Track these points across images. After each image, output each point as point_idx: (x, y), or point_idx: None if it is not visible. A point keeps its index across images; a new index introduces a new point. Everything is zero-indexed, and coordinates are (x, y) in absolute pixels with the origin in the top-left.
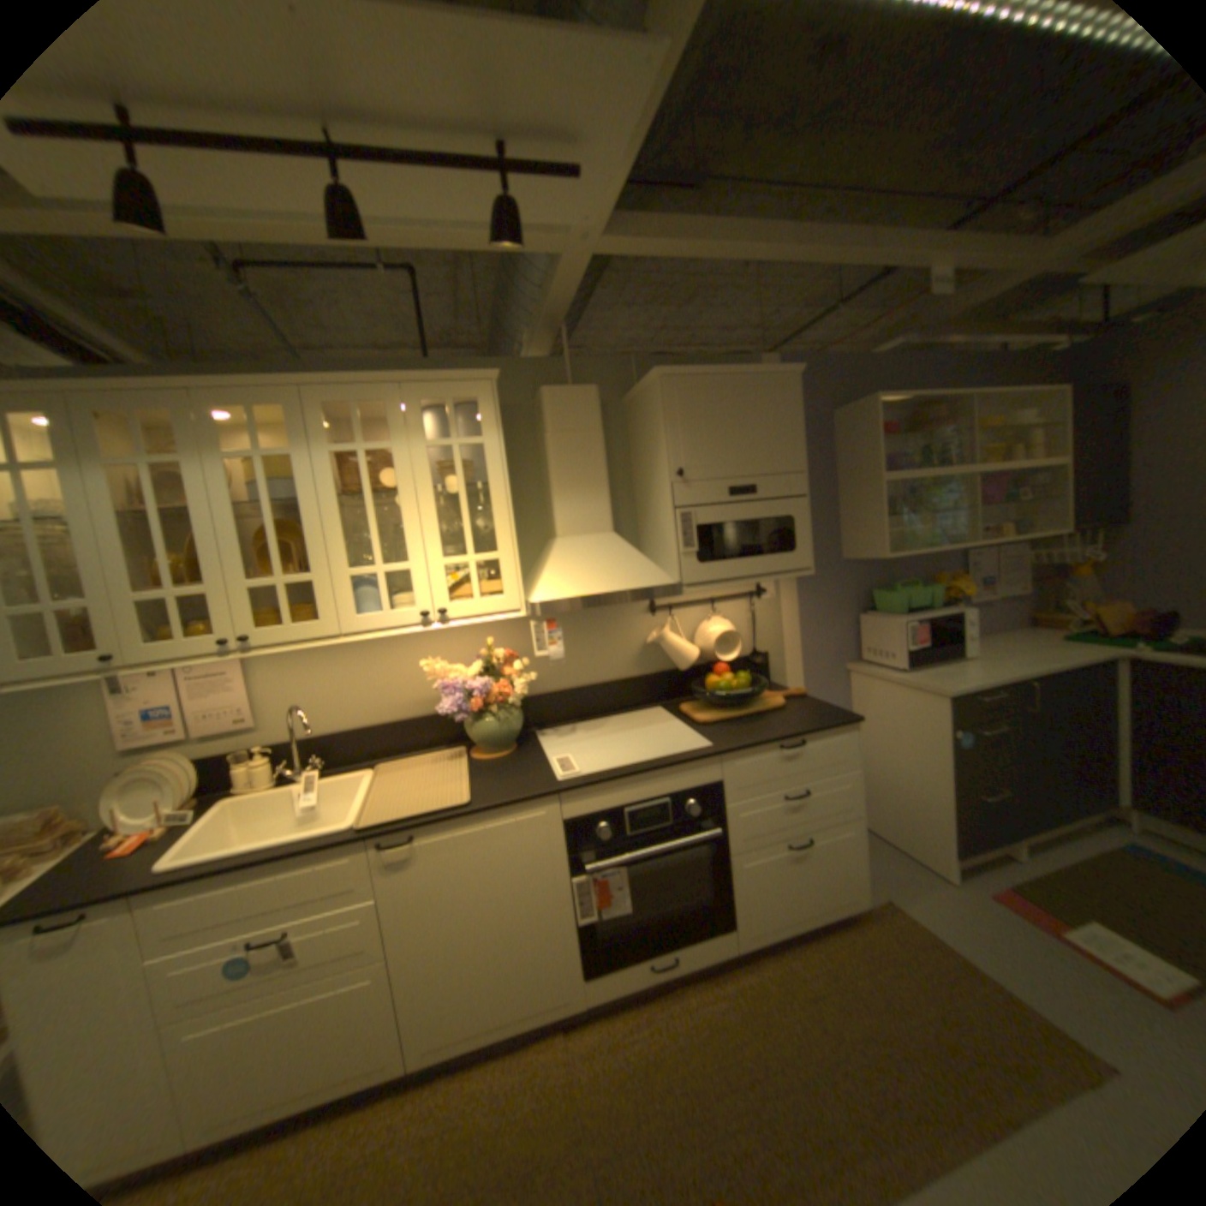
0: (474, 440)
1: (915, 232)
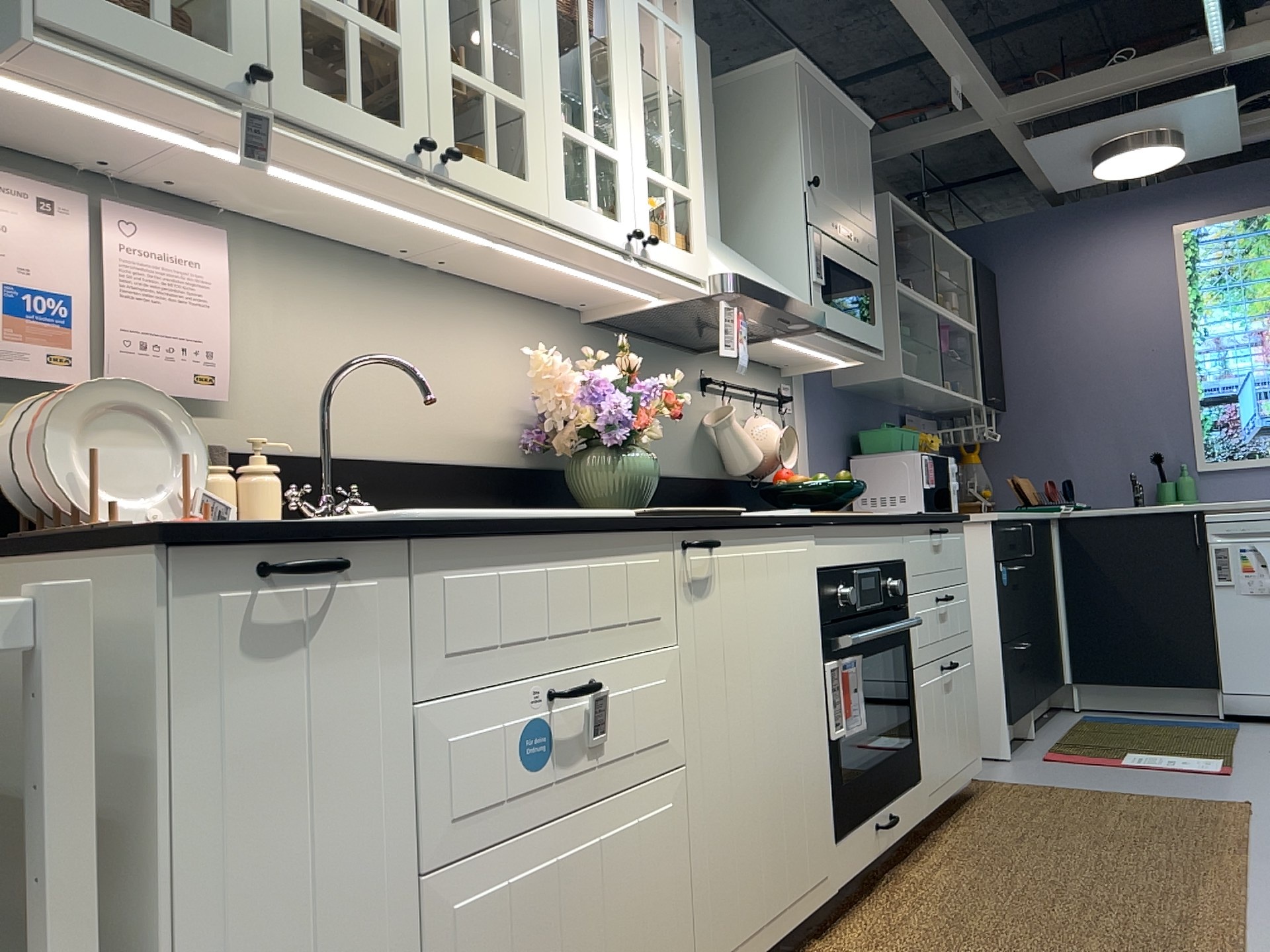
0: (675, 26)
1: (961, 35)
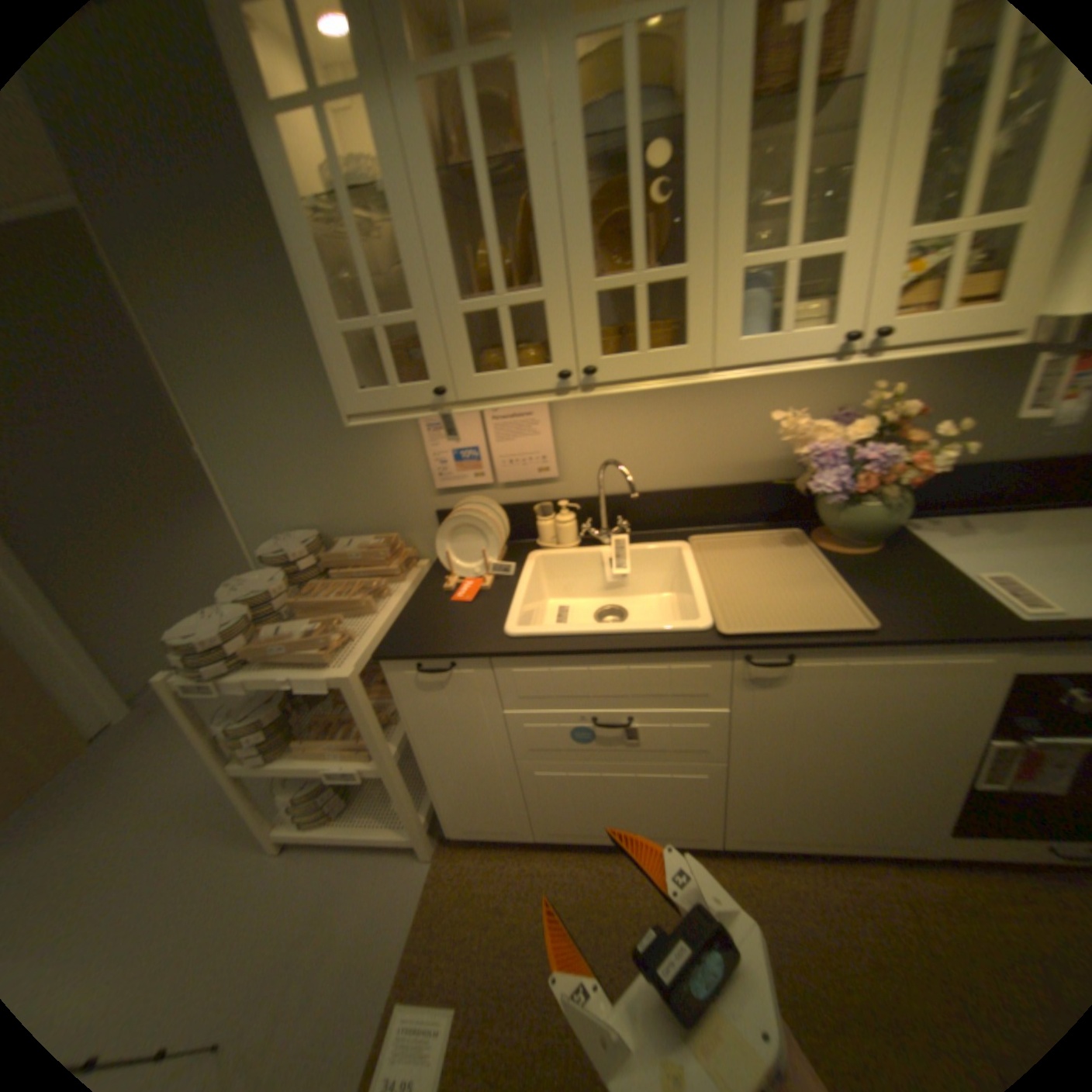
0: None
1: None
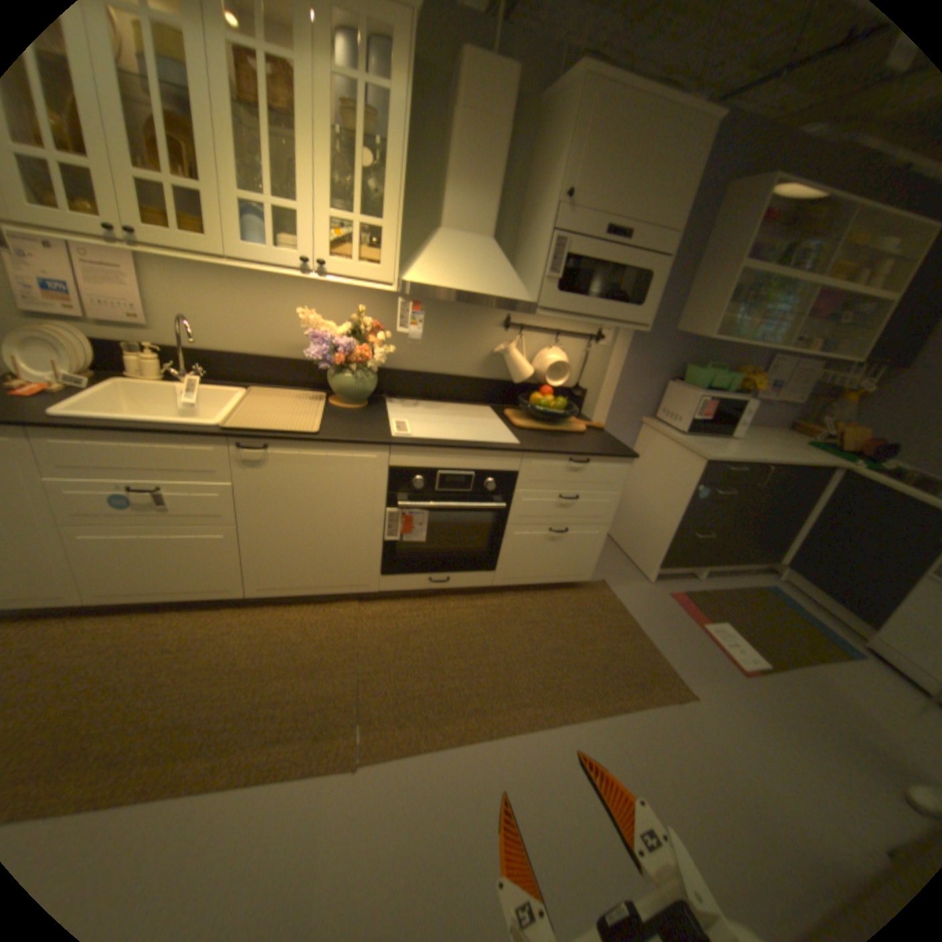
0: (380, 82)
1: None
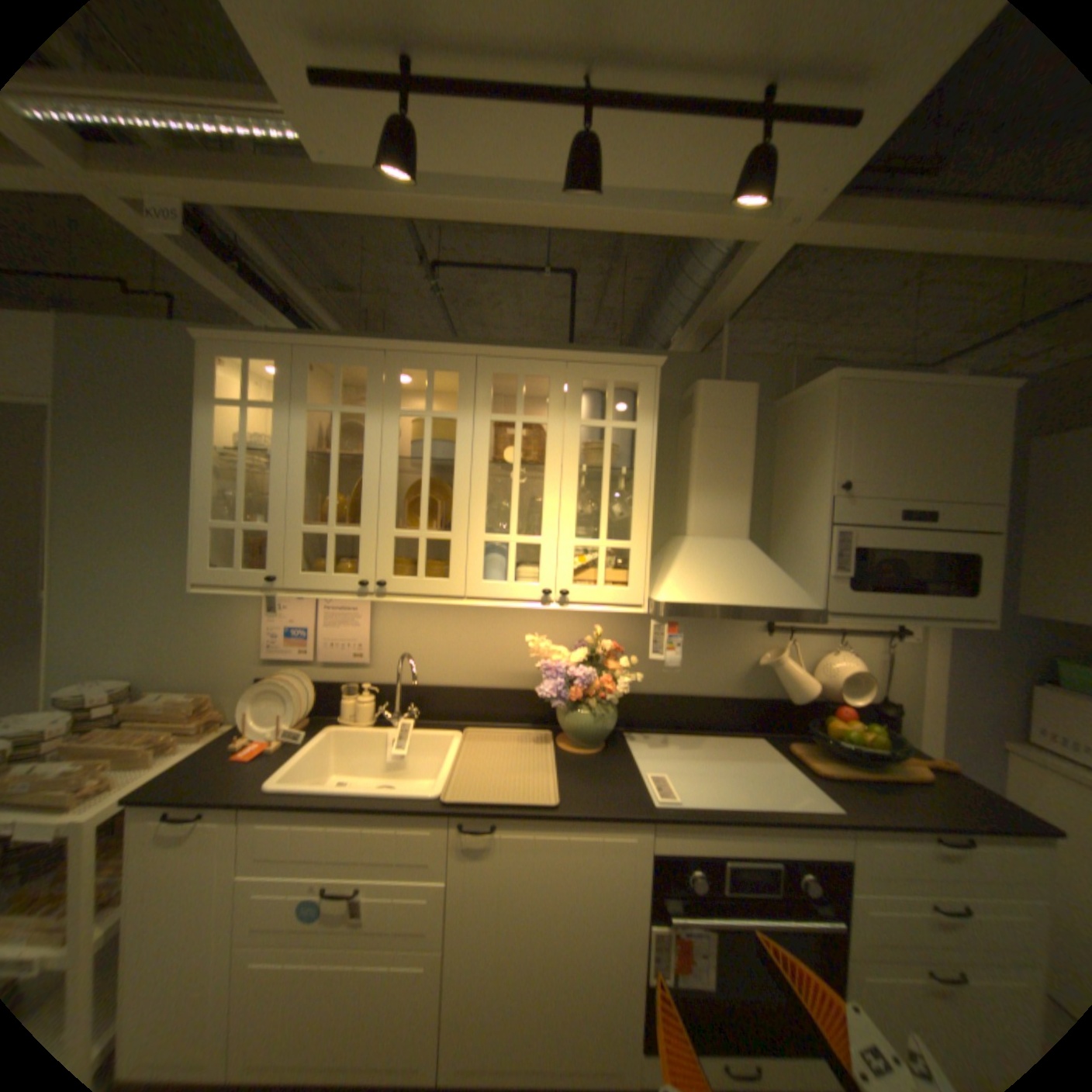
0: (626, 423)
1: None
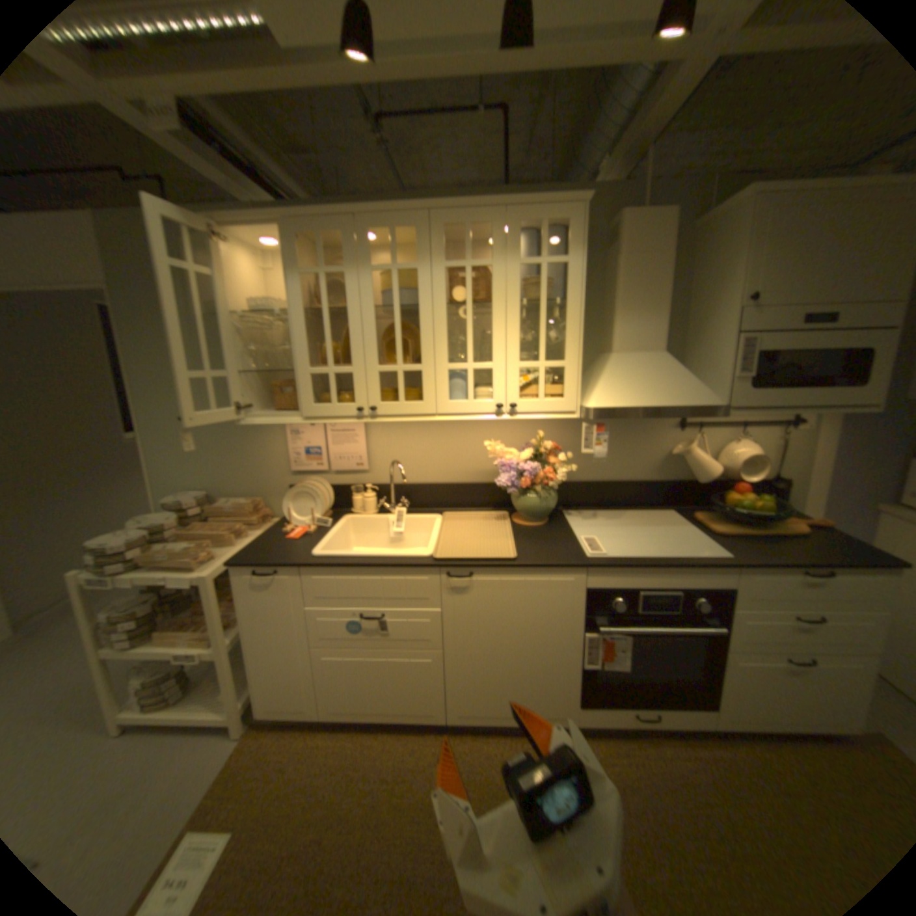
0: (559, 257)
1: None
